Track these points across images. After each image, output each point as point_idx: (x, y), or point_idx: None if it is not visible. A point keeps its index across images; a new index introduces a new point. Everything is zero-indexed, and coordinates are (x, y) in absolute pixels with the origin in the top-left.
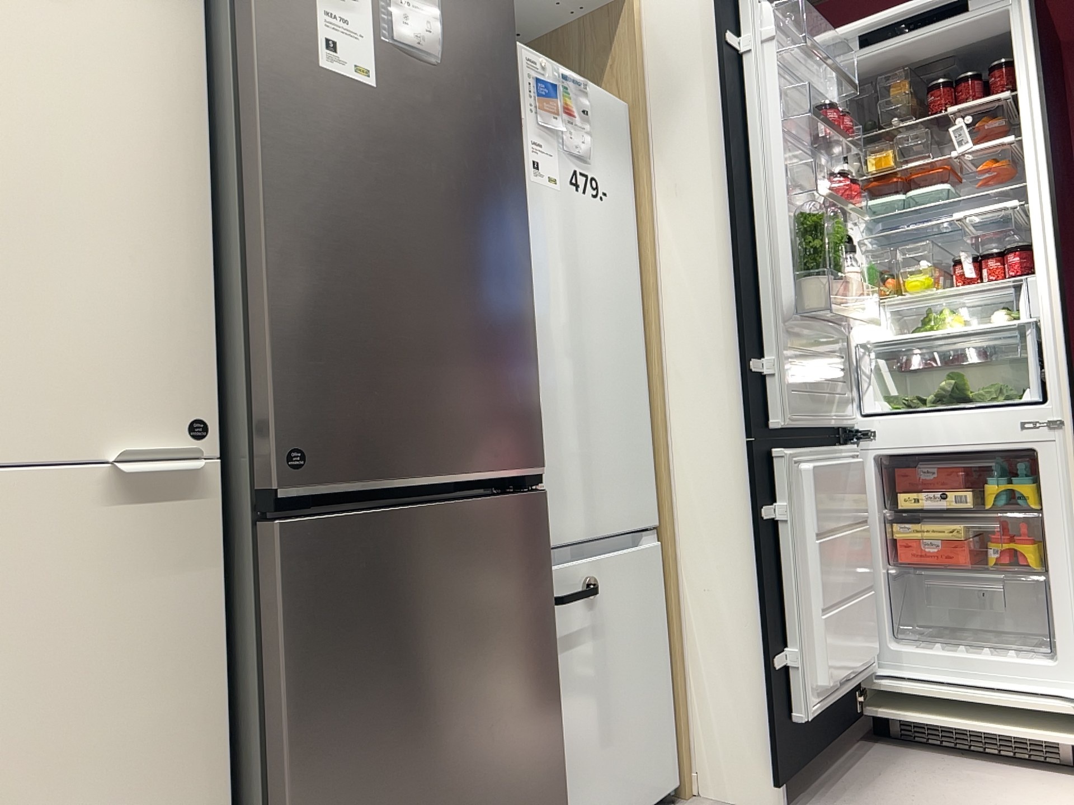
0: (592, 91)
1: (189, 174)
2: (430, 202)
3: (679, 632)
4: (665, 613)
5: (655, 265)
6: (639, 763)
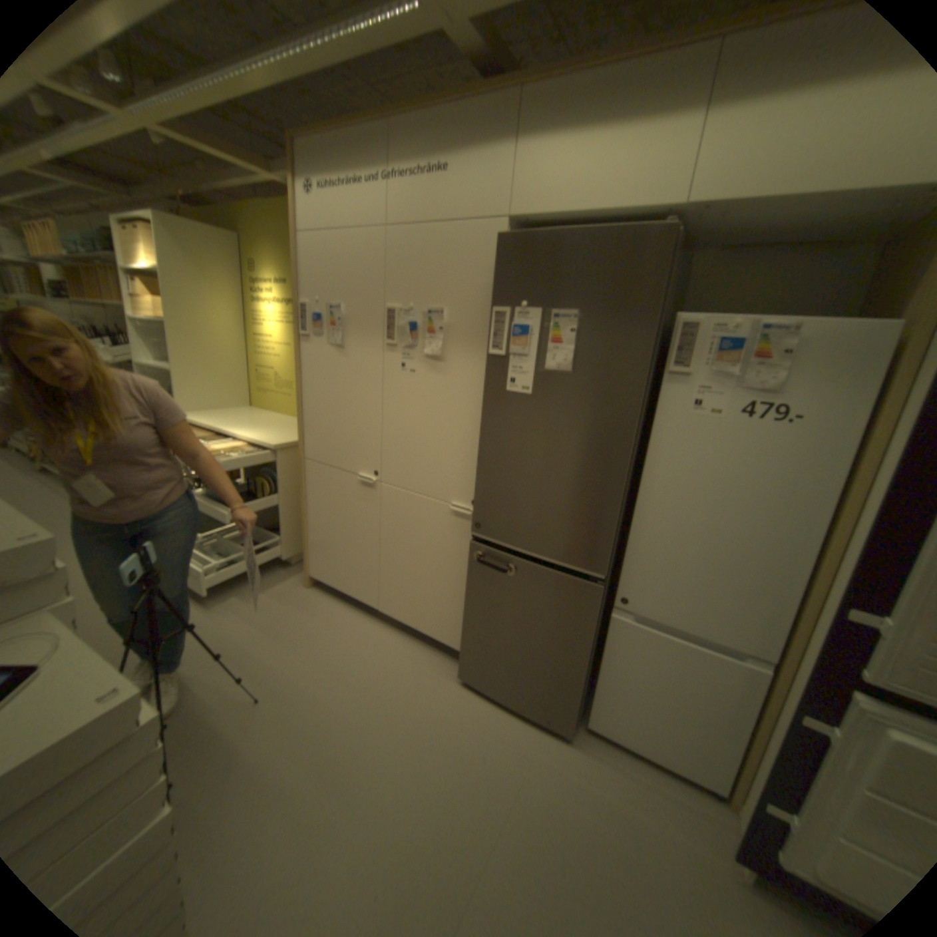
0: (814, 328)
1: (482, 424)
2: (553, 442)
3: (766, 734)
4: (764, 715)
5: (867, 481)
6: (680, 752)
